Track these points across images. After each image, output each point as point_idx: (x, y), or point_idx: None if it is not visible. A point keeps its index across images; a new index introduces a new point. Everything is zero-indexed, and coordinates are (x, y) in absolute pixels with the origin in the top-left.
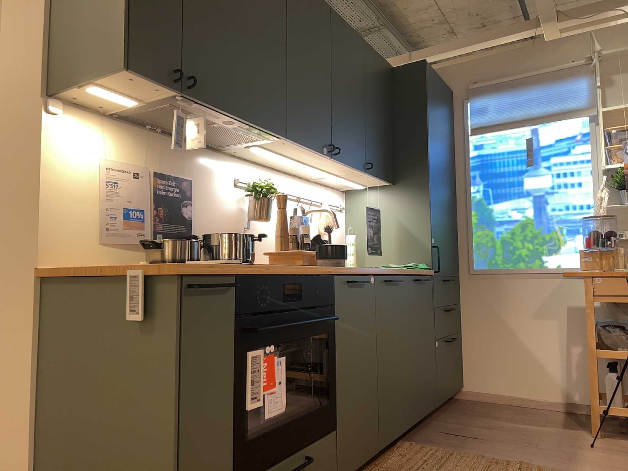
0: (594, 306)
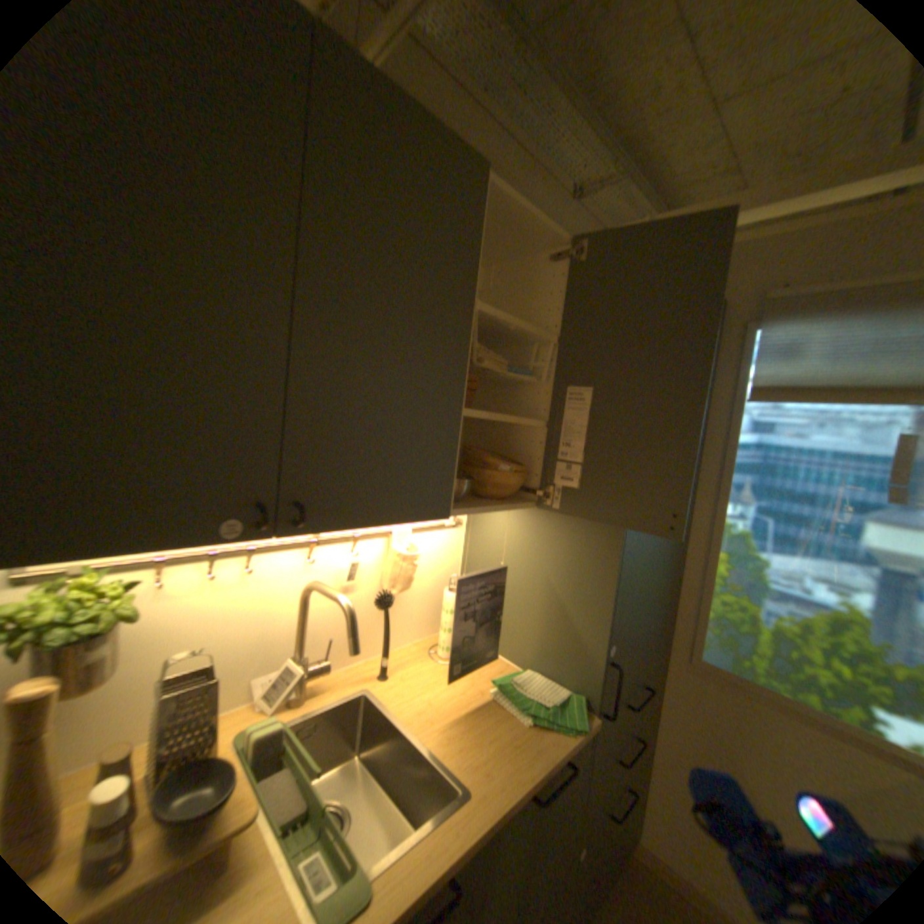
0: None
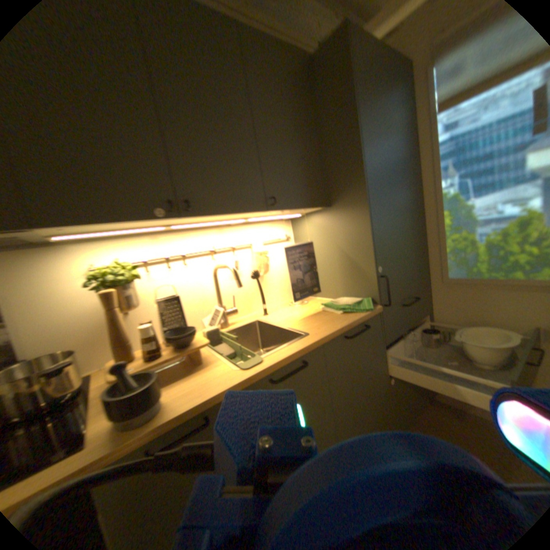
0: None
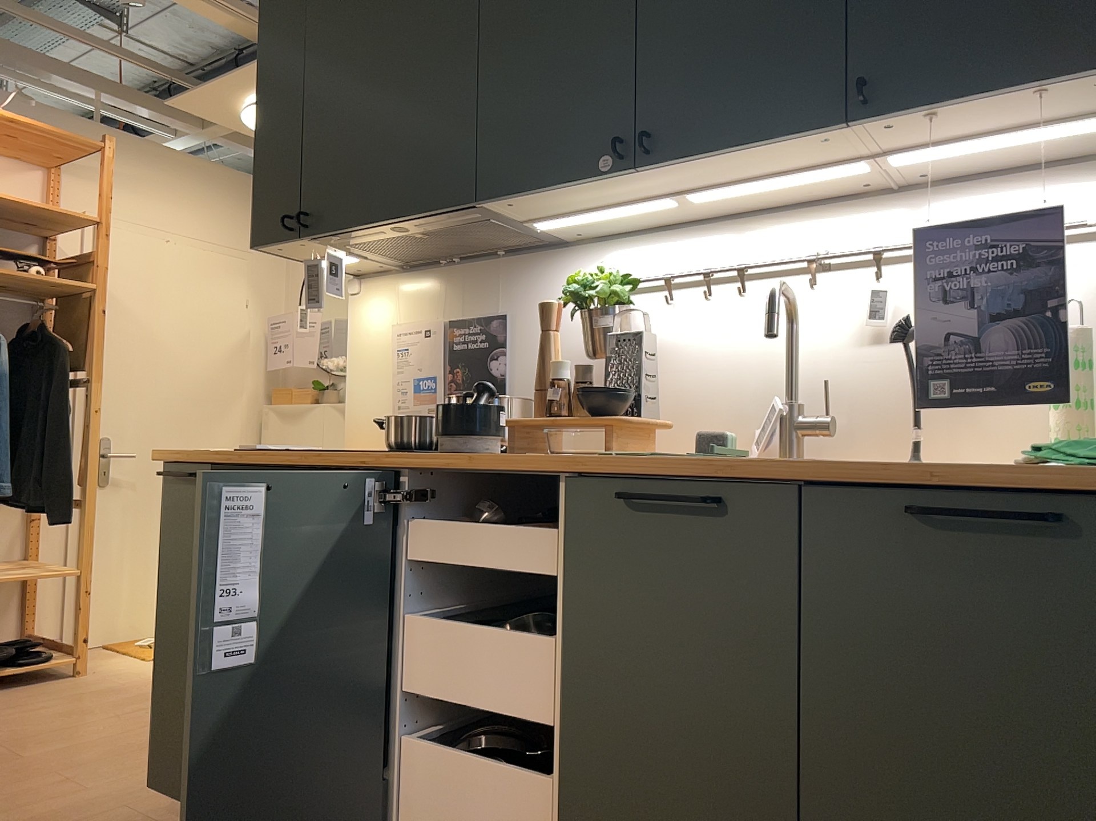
0: None
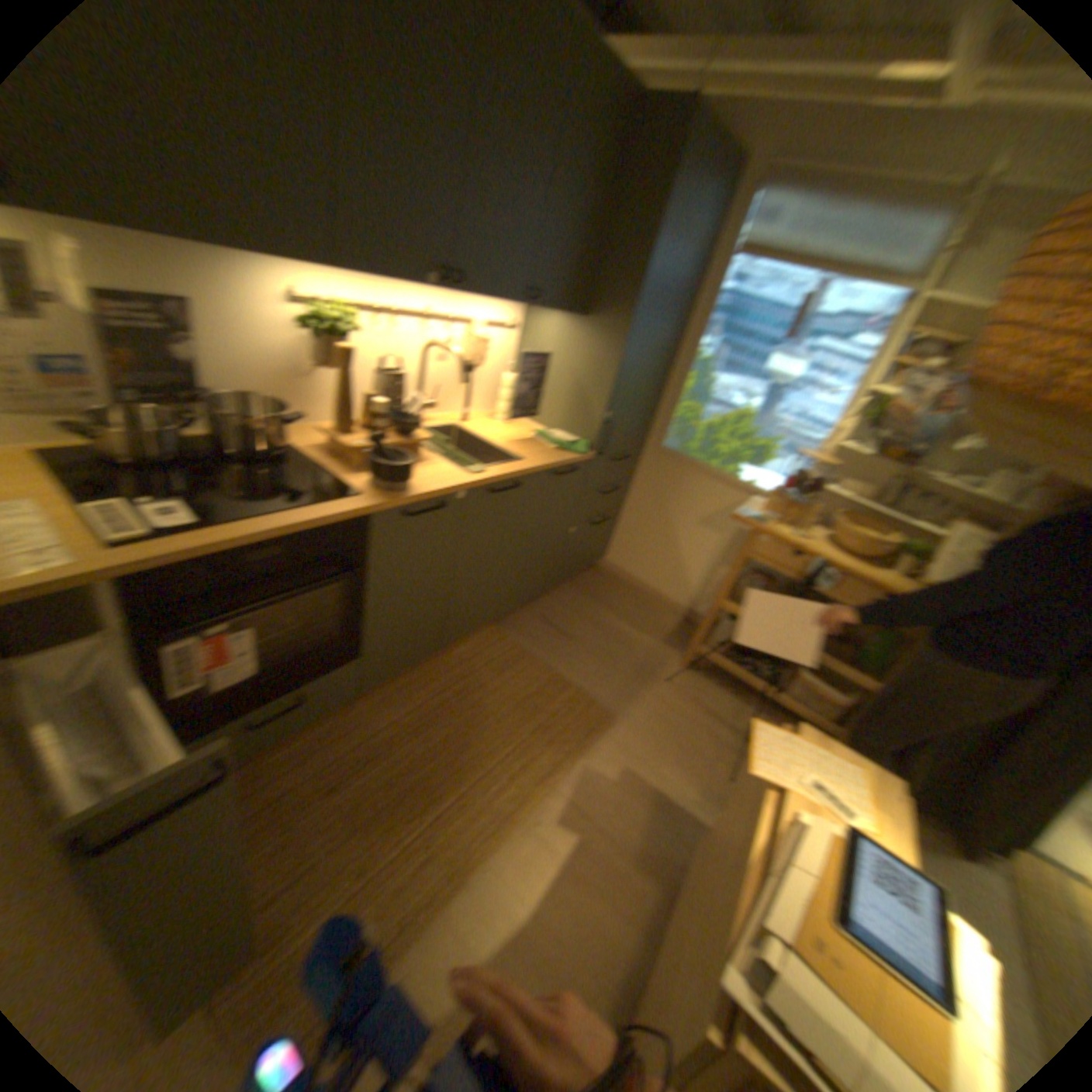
0: (742, 564)
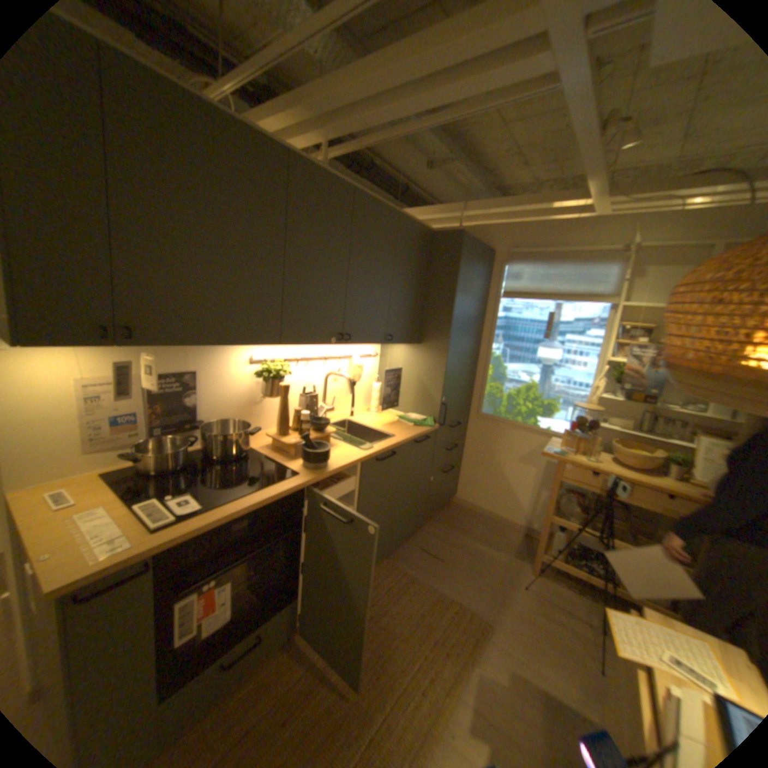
0: (559, 486)
